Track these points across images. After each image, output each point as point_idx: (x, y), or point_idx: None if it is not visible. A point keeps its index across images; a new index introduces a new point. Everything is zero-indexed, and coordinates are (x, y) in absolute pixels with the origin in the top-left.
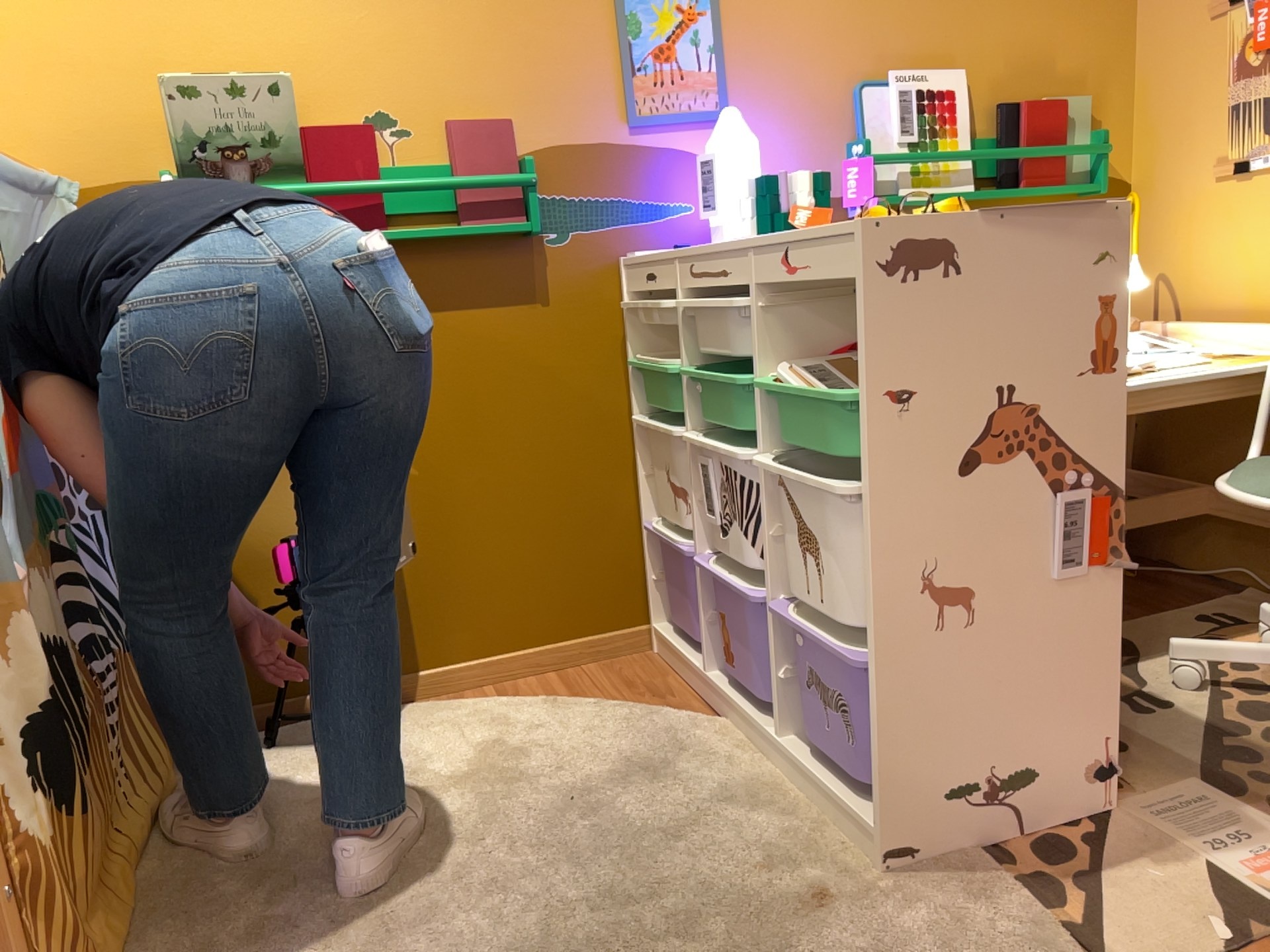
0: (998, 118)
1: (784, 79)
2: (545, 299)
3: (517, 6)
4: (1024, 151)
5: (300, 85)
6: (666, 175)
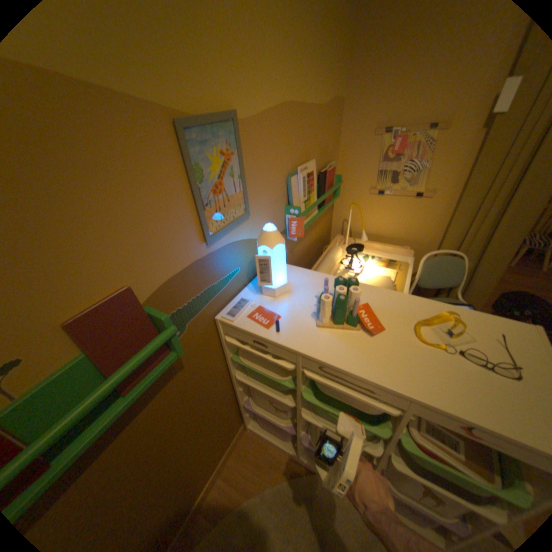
0: (318, 175)
1: (267, 182)
2: (182, 367)
3: (98, 178)
4: (331, 192)
5: None
6: (227, 260)
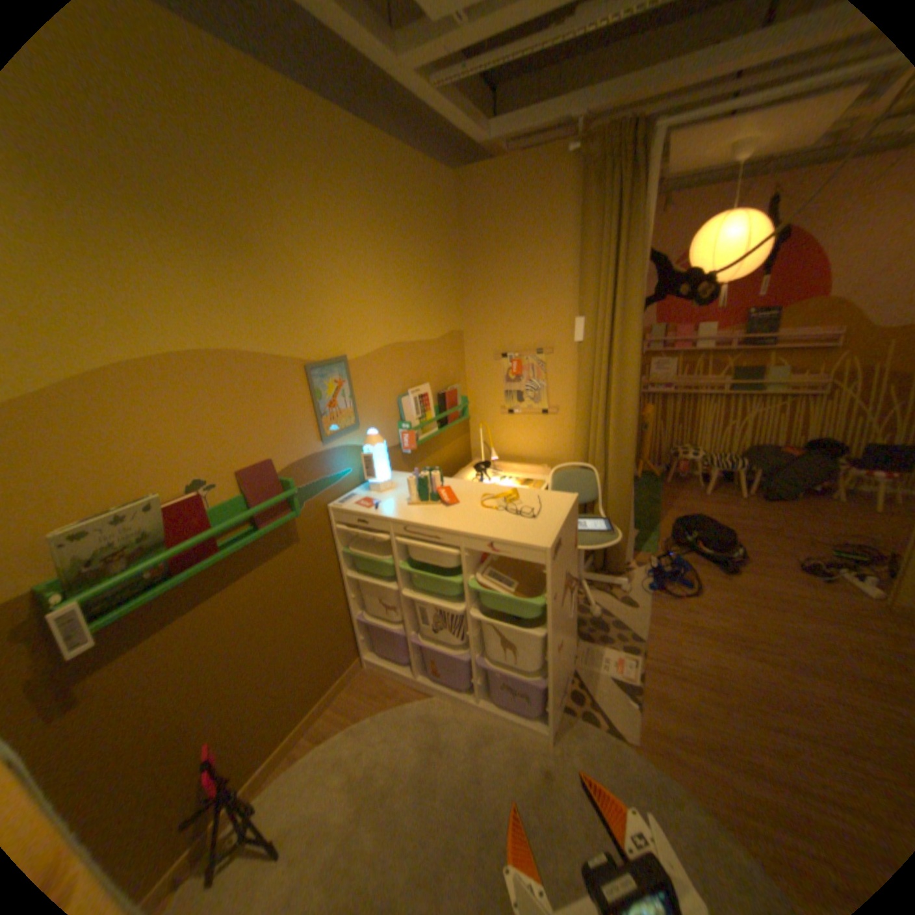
0: (437, 397)
1: (376, 401)
2: (298, 541)
3: (263, 397)
4: (451, 412)
5: (137, 482)
6: (340, 459)
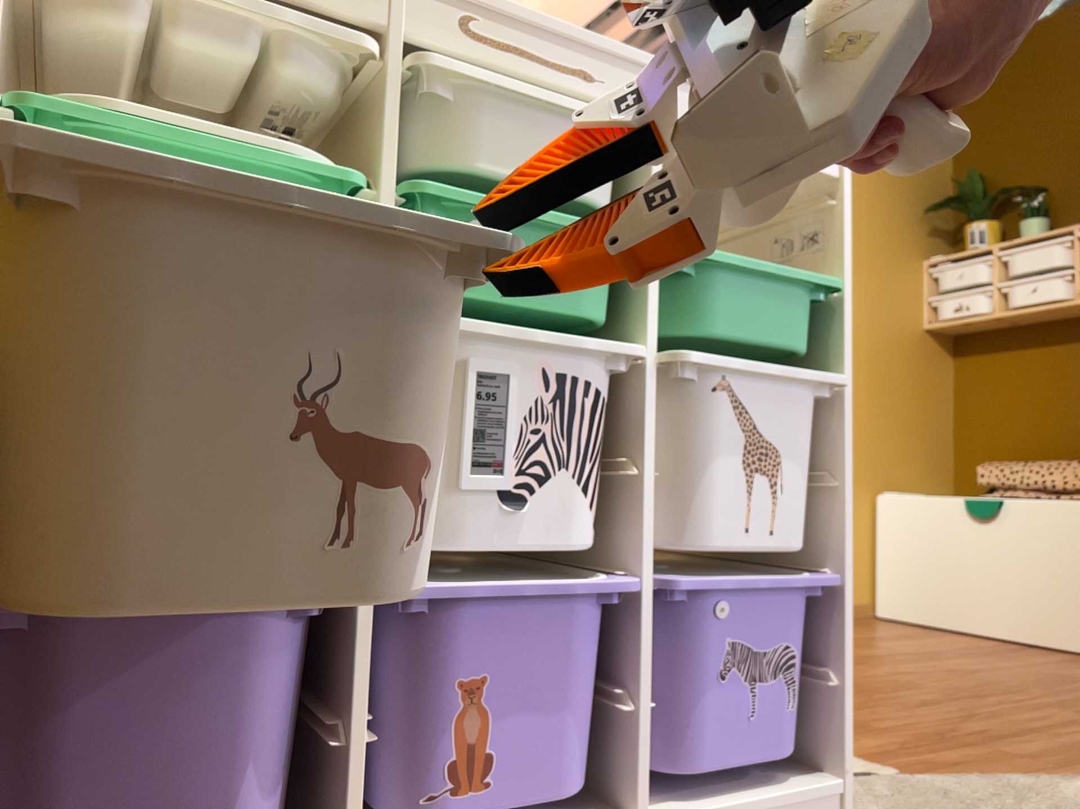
0: None
1: None
2: None
3: None
4: None
5: None
6: None
